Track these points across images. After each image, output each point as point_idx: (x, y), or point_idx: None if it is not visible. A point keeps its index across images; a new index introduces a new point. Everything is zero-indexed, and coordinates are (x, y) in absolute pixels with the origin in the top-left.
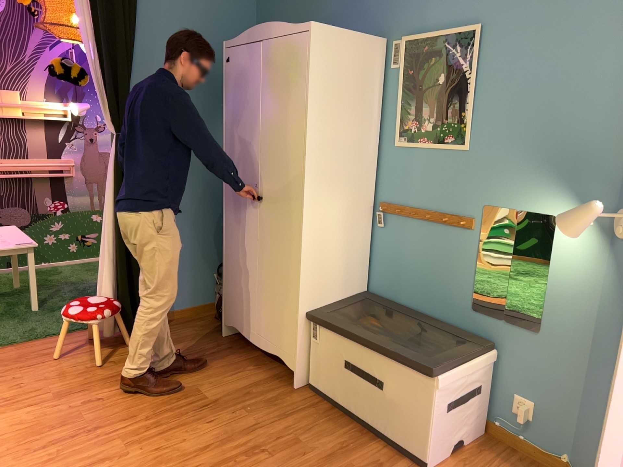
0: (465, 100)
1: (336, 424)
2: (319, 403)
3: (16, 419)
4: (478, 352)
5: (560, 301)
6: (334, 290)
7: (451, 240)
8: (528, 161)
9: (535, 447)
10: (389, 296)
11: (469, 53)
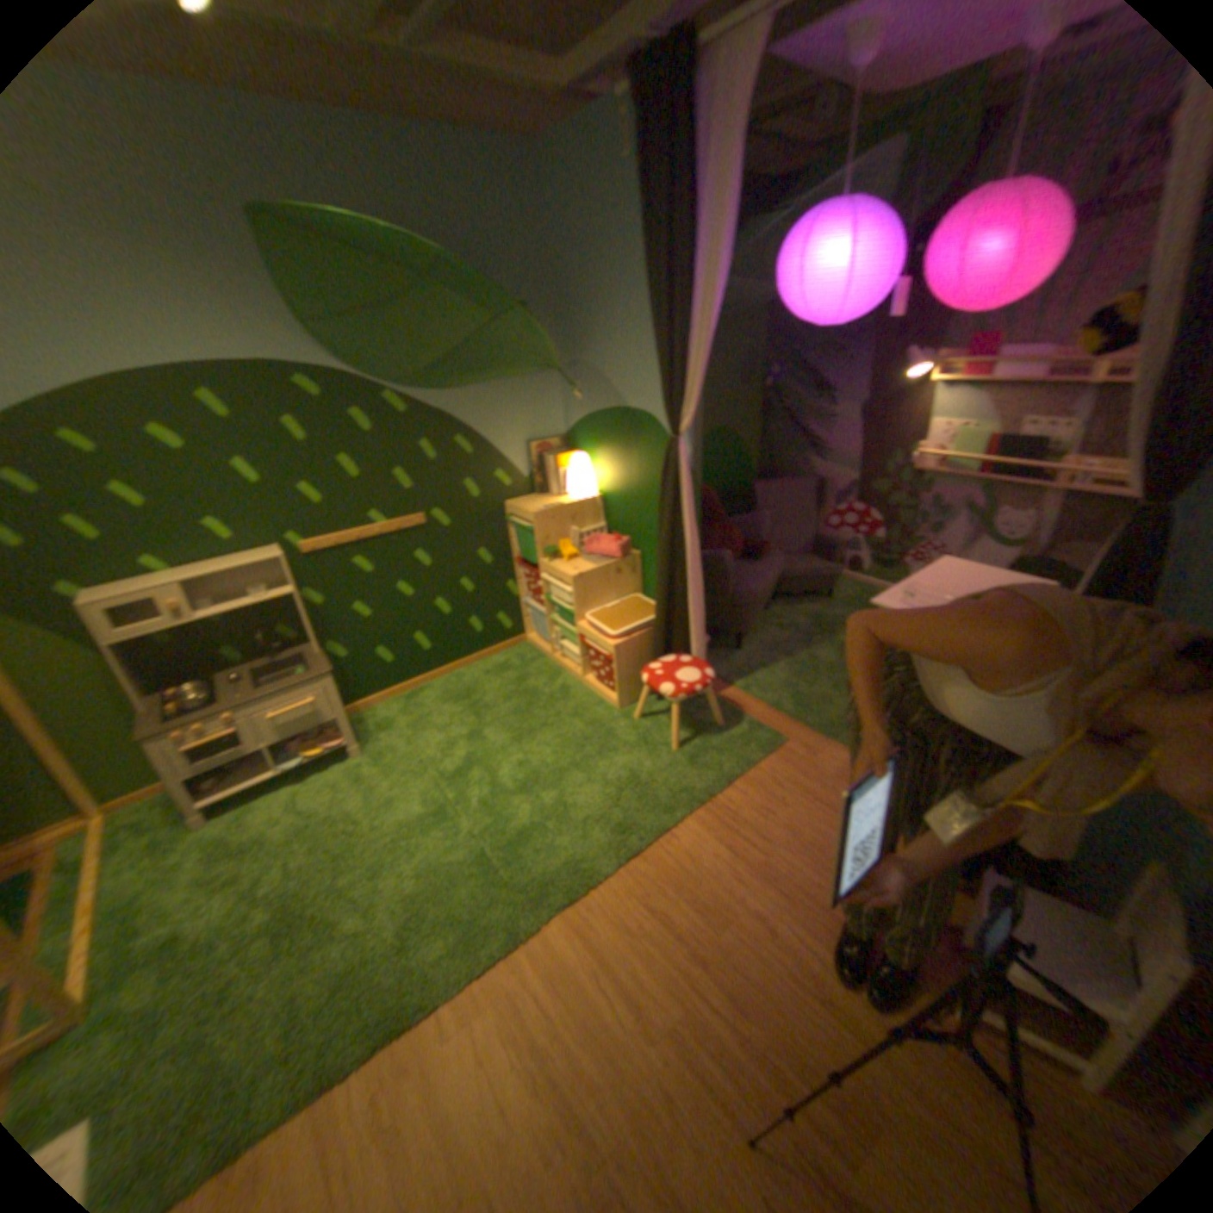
0: None
1: None
2: None
3: (701, 853)
4: None
5: None
6: None
7: None
8: None
9: None
10: None
11: None
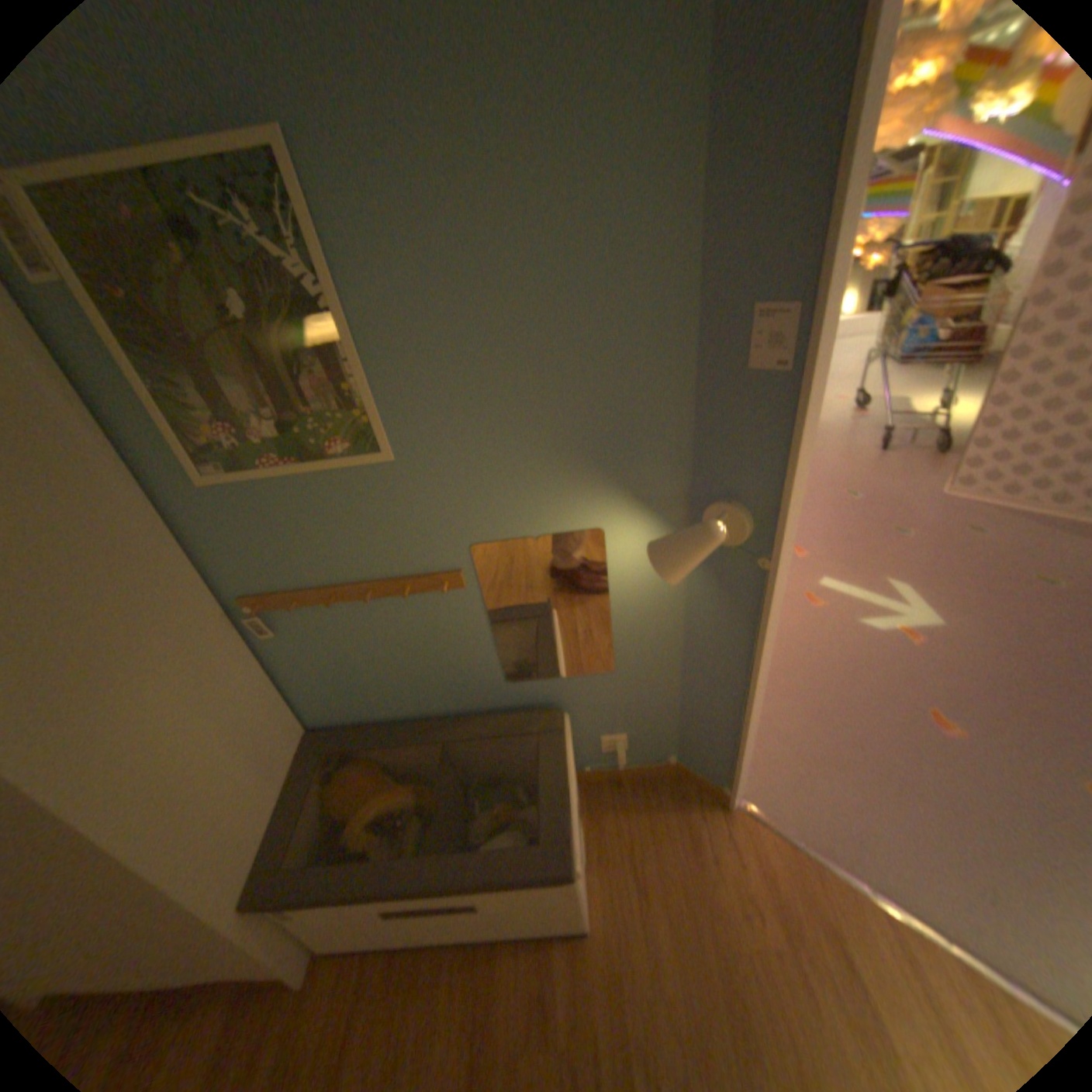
0: (334, 349)
1: (421, 990)
2: (362, 974)
3: None
4: (556, 743)
5: (634, 628)
6: (255, 807)
7: (429, 610)
8: (527, 451)
9: (638, 767)
10: (351, 718)
11: (285, 217)
